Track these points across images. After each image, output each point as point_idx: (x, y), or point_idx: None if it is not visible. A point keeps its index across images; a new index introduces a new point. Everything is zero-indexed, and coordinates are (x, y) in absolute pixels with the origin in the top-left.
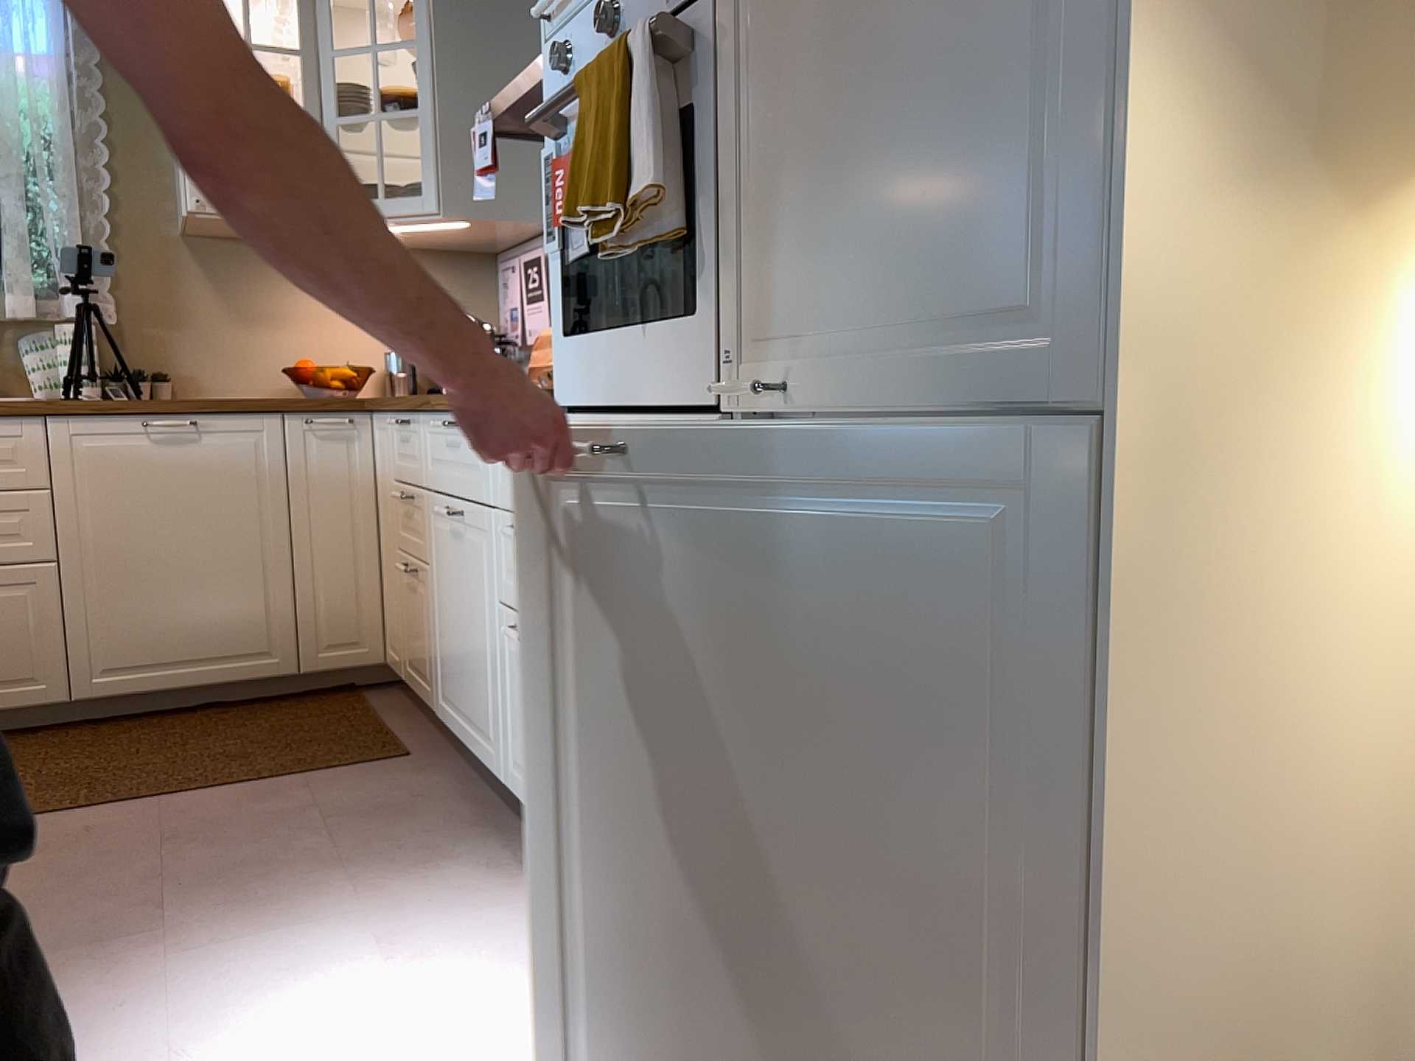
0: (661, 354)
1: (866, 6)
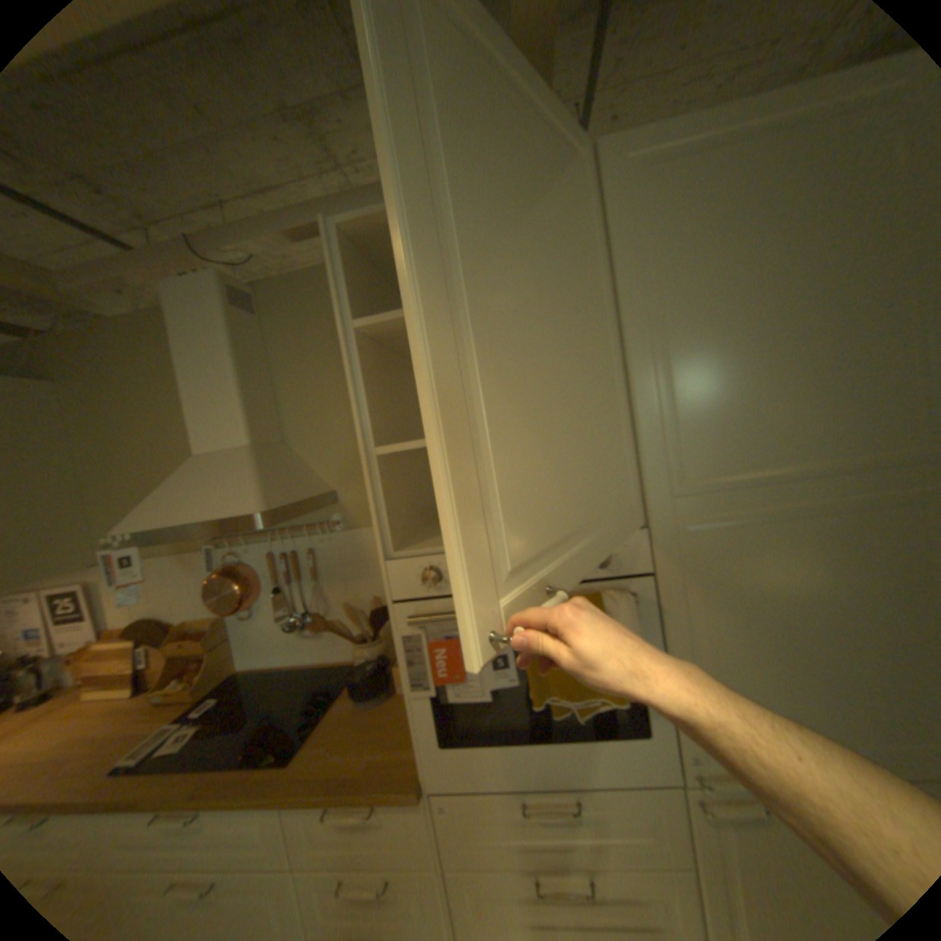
0: (596, 760)
1: (803, 612)
